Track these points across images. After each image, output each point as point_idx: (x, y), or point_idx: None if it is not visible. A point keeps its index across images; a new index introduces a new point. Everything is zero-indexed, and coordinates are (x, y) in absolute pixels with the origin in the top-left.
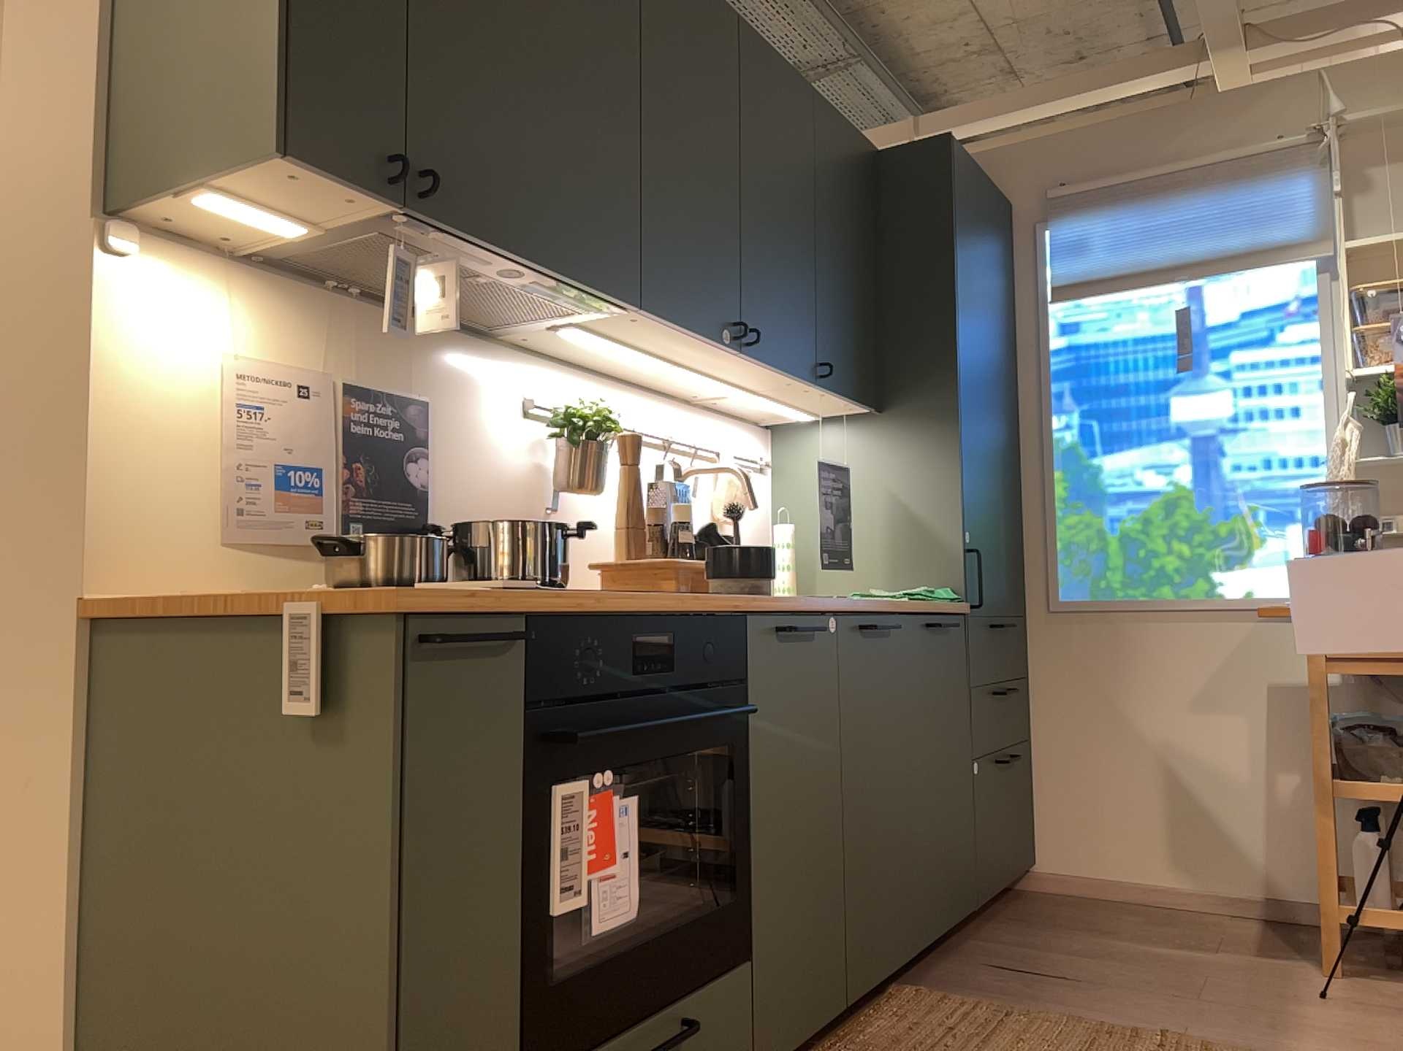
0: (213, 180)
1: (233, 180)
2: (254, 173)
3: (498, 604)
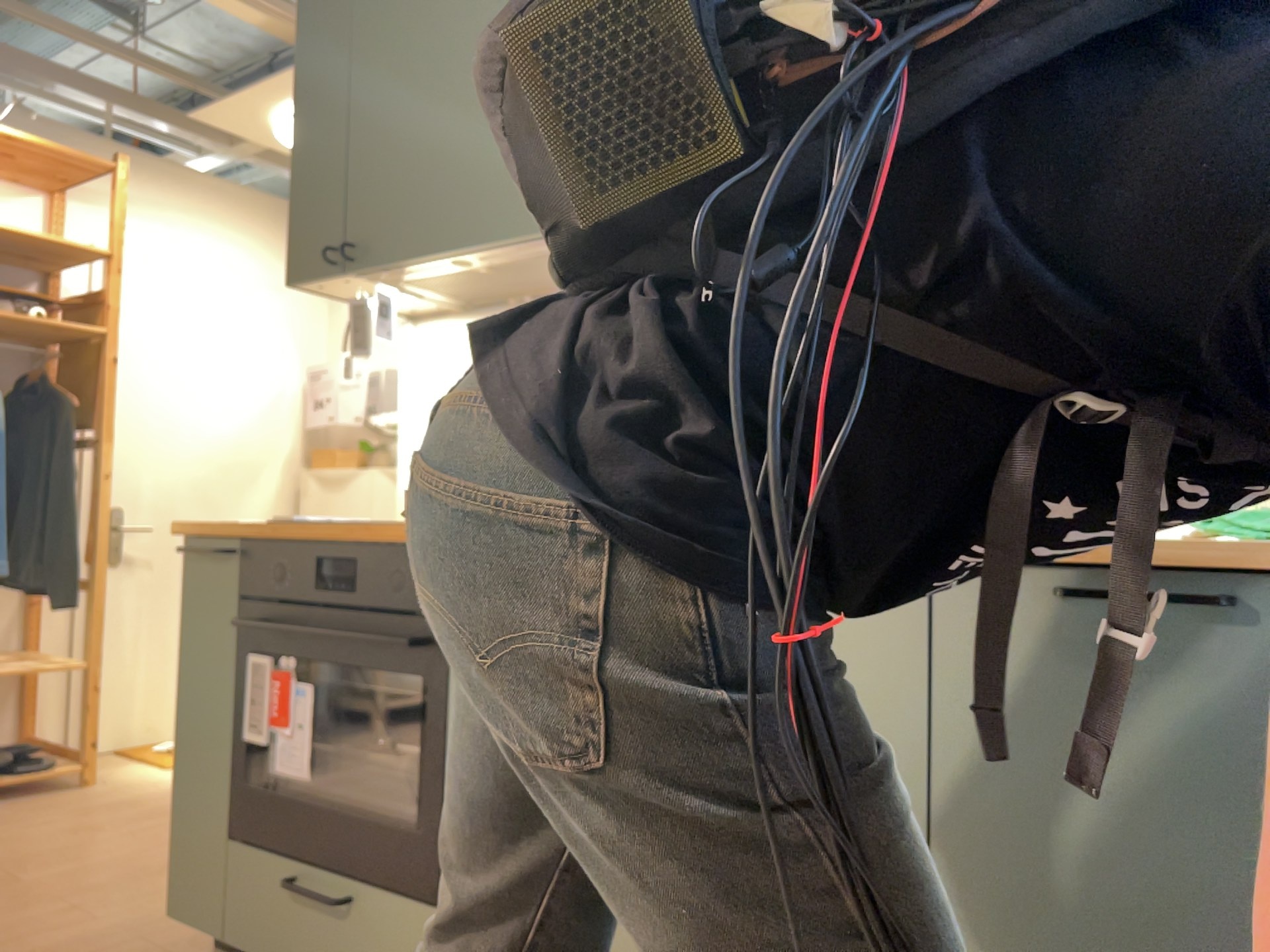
0: (340, 300)
1: (338, 296)
2: (322, 293)
3: (219, 531)
